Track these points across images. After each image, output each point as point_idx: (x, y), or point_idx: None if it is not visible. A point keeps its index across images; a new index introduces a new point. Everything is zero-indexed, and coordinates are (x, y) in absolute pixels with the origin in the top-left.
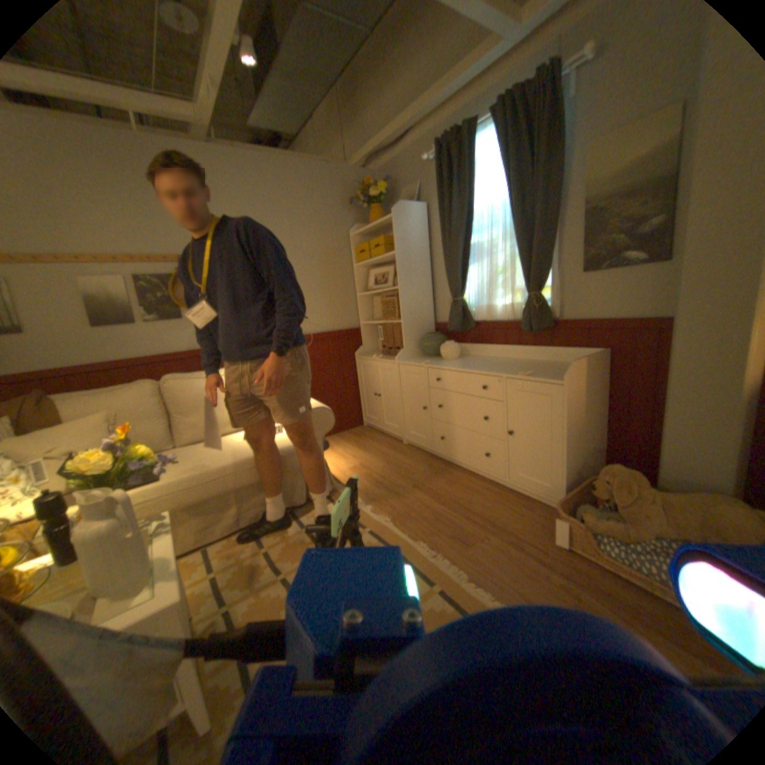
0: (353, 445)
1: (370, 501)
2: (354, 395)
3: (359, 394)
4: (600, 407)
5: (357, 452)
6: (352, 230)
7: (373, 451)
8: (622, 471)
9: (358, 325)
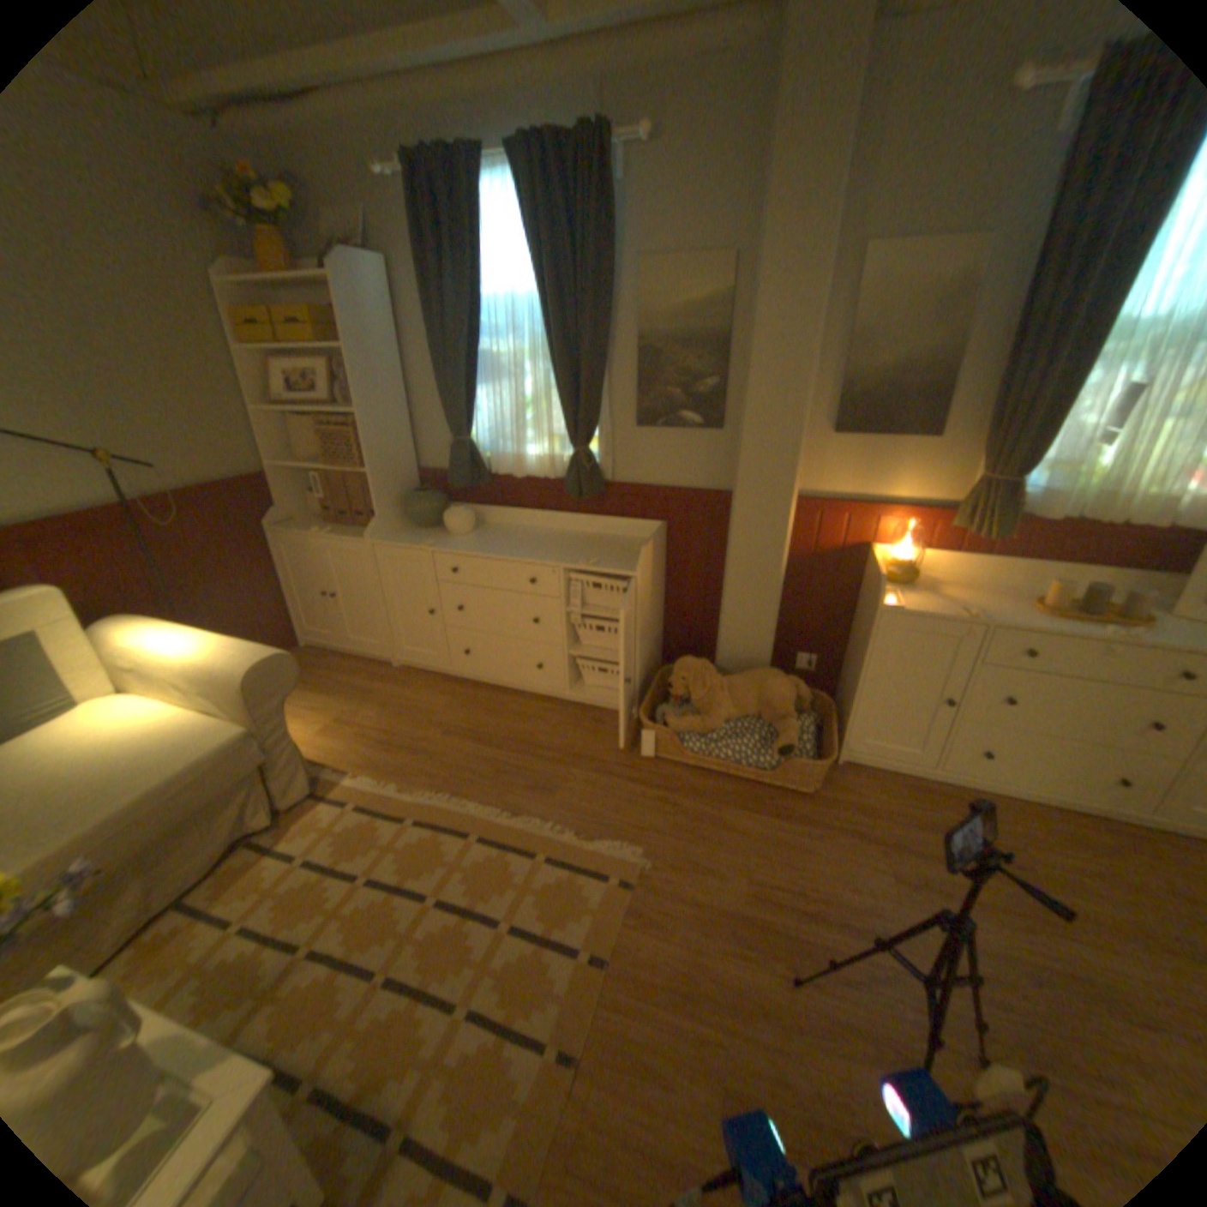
0: (299, 689)
1: (386, 777)
2: (273, 598)
3: (282, 595)
4: (658, 590)
5: (315, 700)
6: (215, 271)
7: (345, 692)
8: (692, 663)
9: (259, 467)
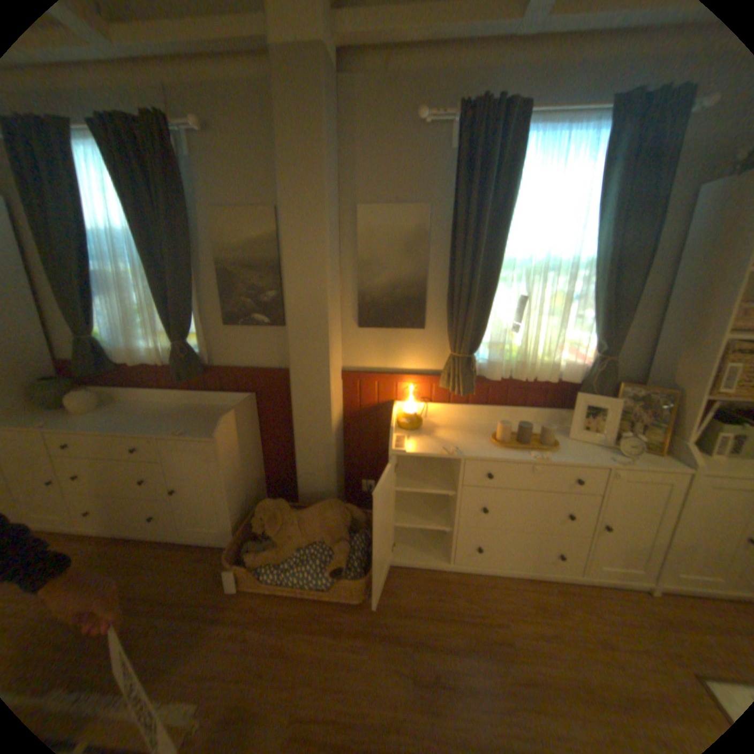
0: None
1: None
2: None
3: None
4: (253, 445)
5: None
6: None
7: None
8: (270, 505)
9: None
